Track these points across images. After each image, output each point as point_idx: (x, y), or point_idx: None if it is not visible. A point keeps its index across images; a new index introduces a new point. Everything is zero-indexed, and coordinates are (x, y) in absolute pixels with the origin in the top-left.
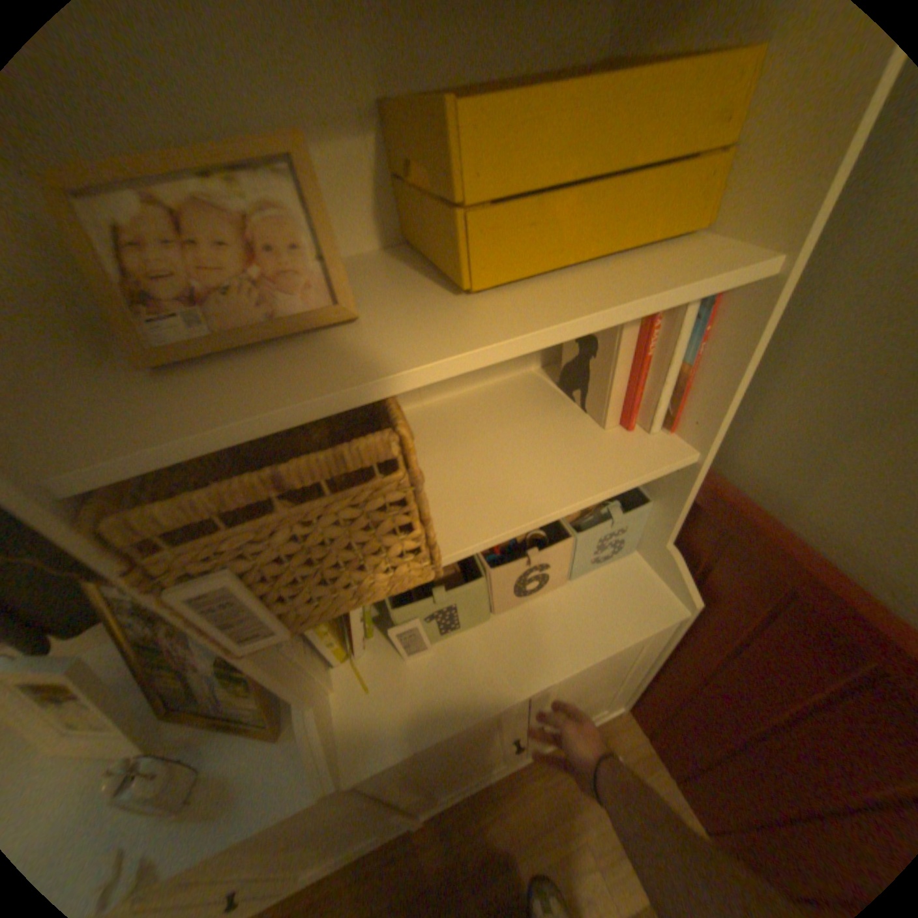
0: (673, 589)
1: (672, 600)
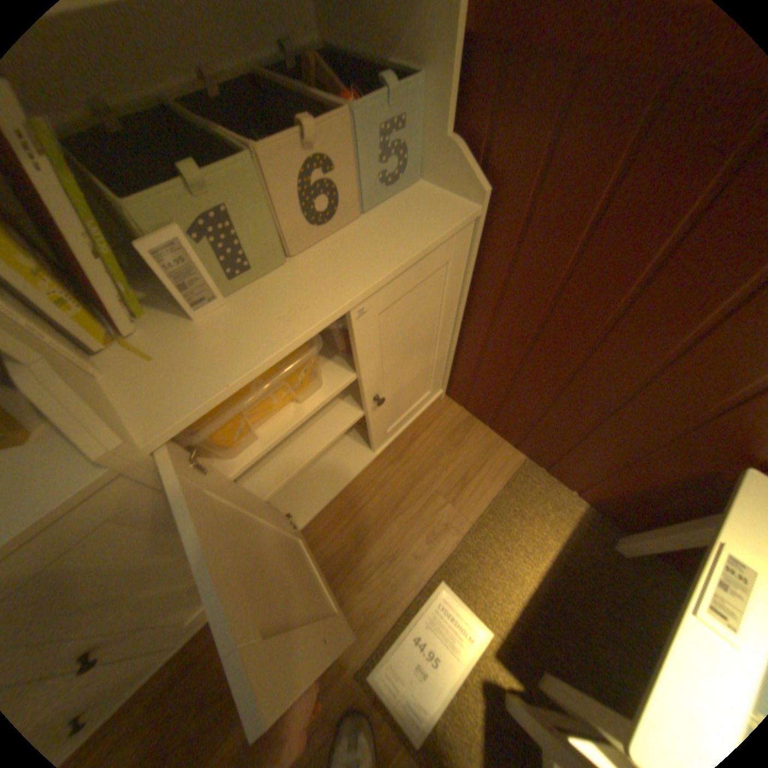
0: (460, 194)
1: (461, 203)
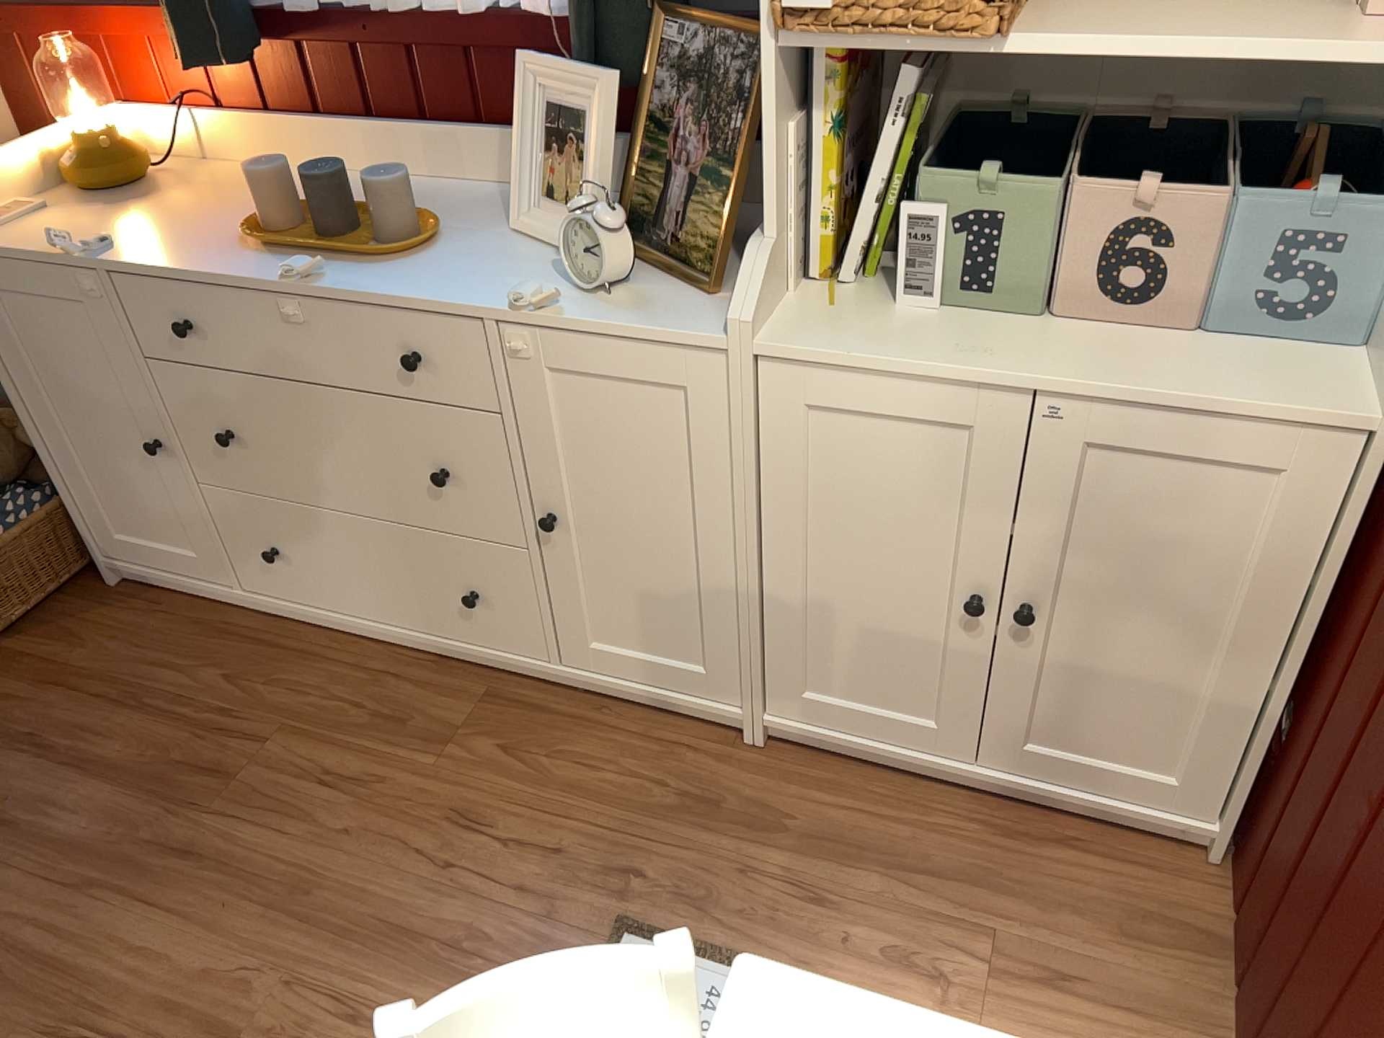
0: (1382, 384)
1: (1367, 395)
